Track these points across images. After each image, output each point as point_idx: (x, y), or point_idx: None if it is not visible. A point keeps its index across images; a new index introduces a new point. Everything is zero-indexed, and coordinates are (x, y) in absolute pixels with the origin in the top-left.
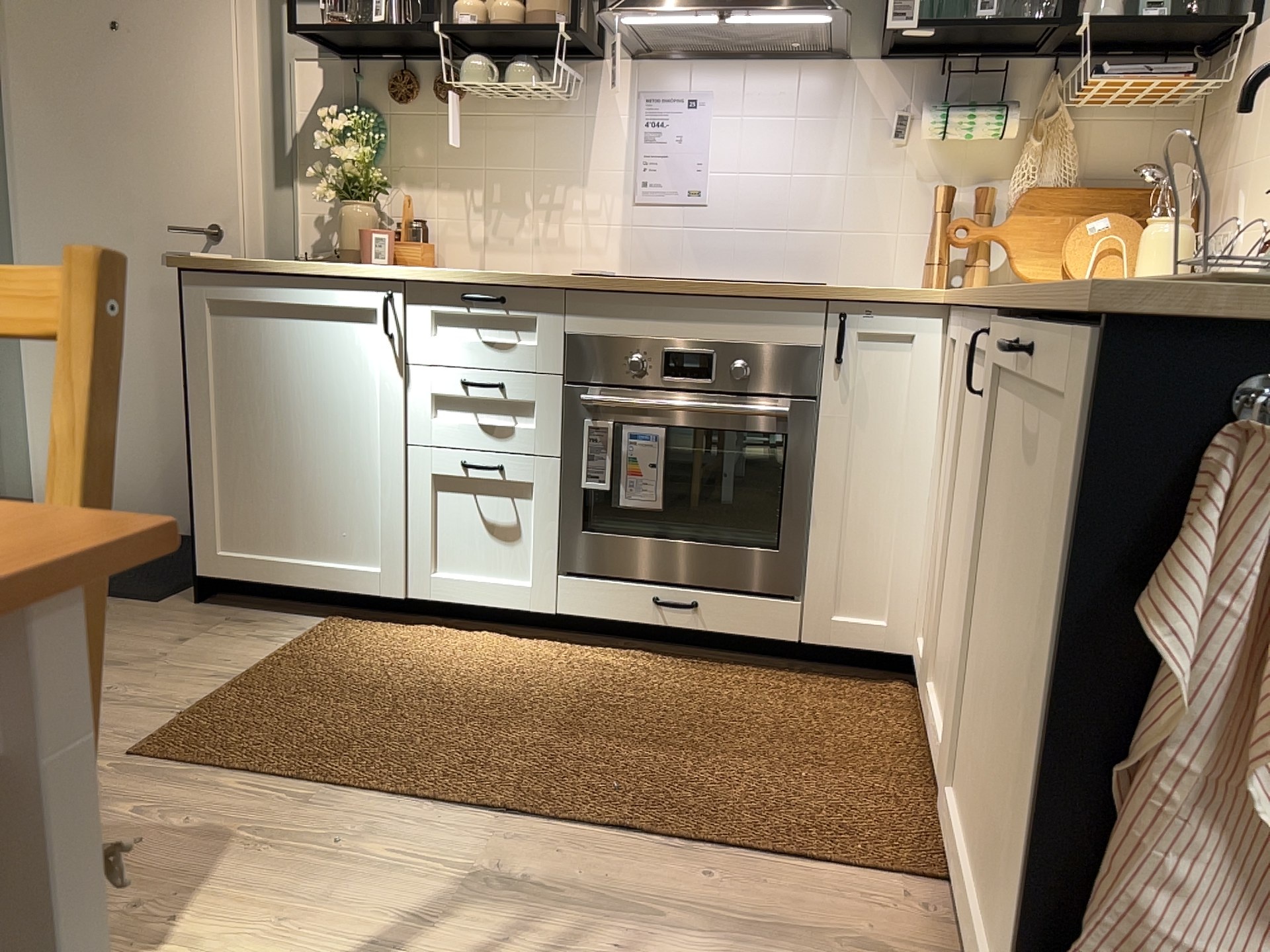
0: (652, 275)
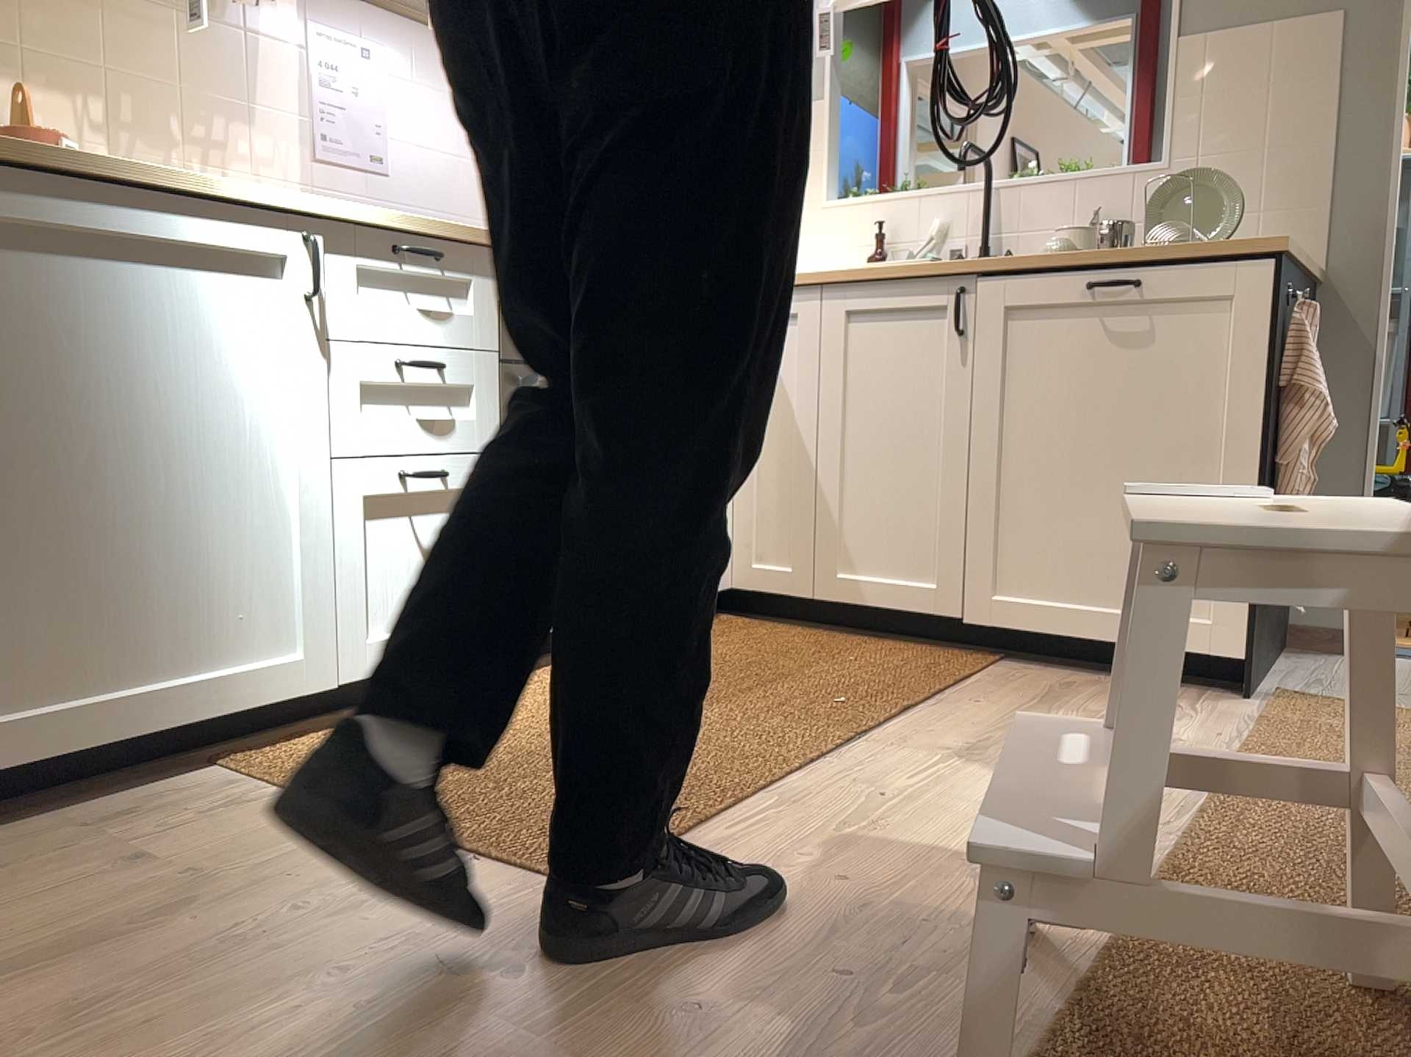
0: None
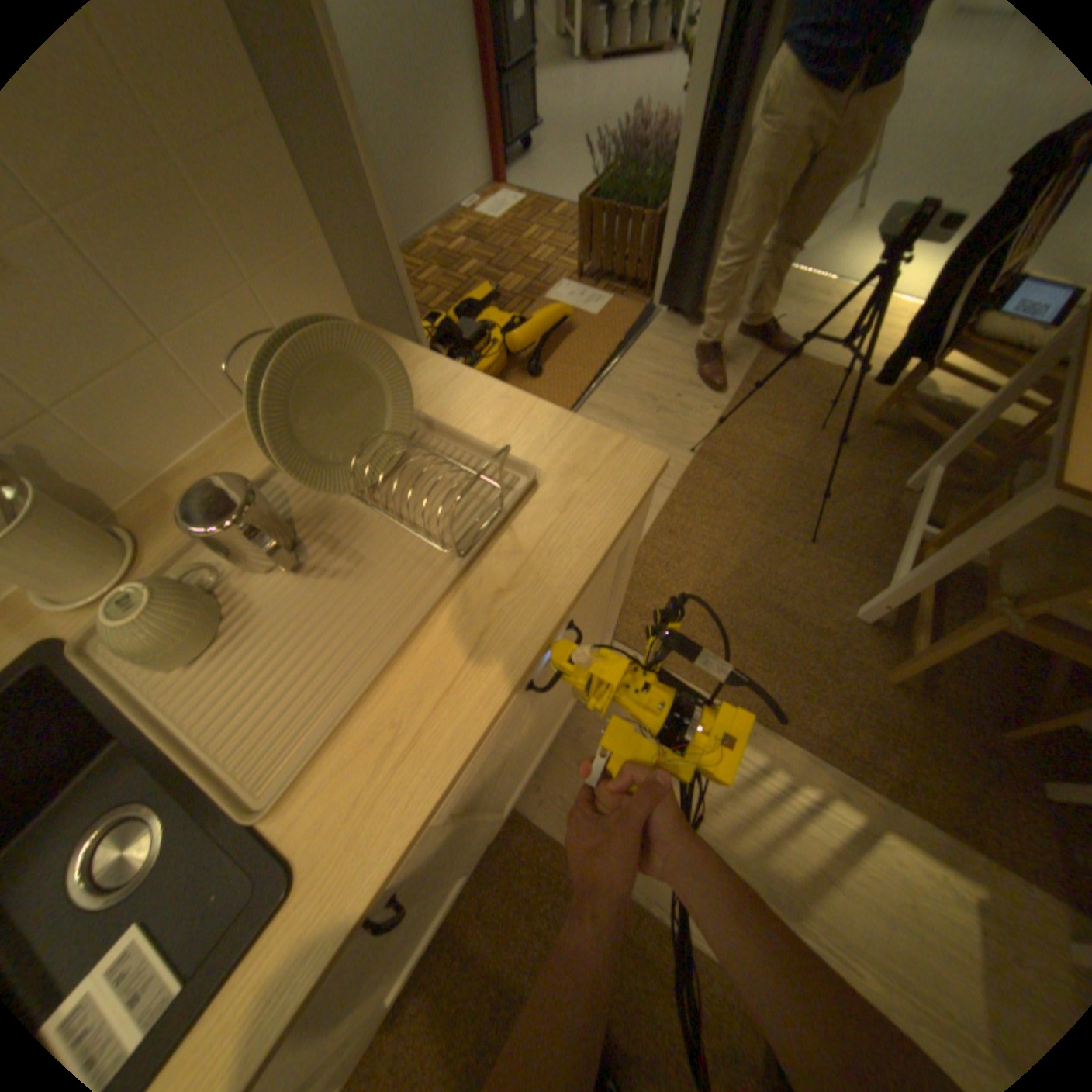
0: None
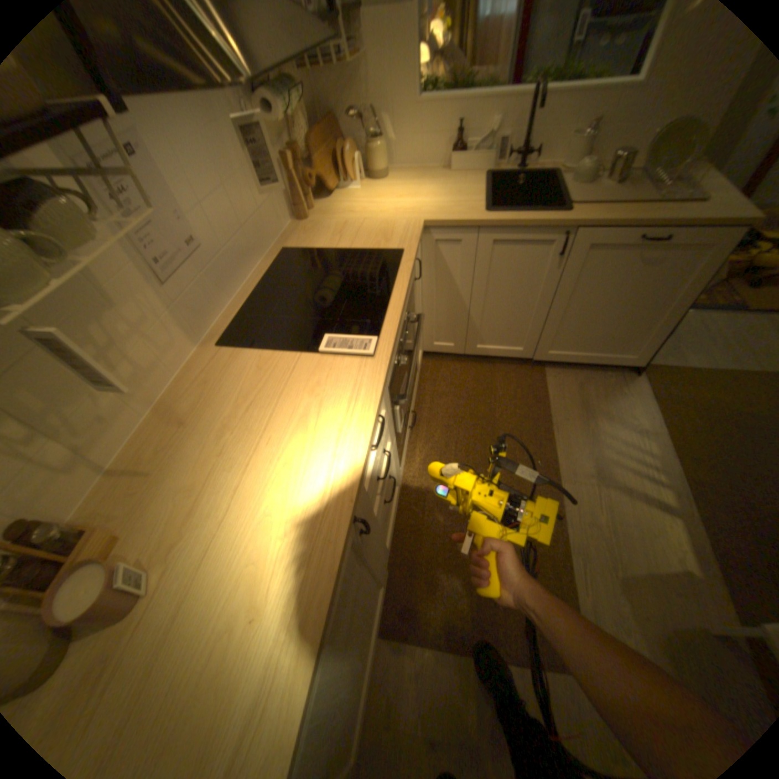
0: (209, 325)
